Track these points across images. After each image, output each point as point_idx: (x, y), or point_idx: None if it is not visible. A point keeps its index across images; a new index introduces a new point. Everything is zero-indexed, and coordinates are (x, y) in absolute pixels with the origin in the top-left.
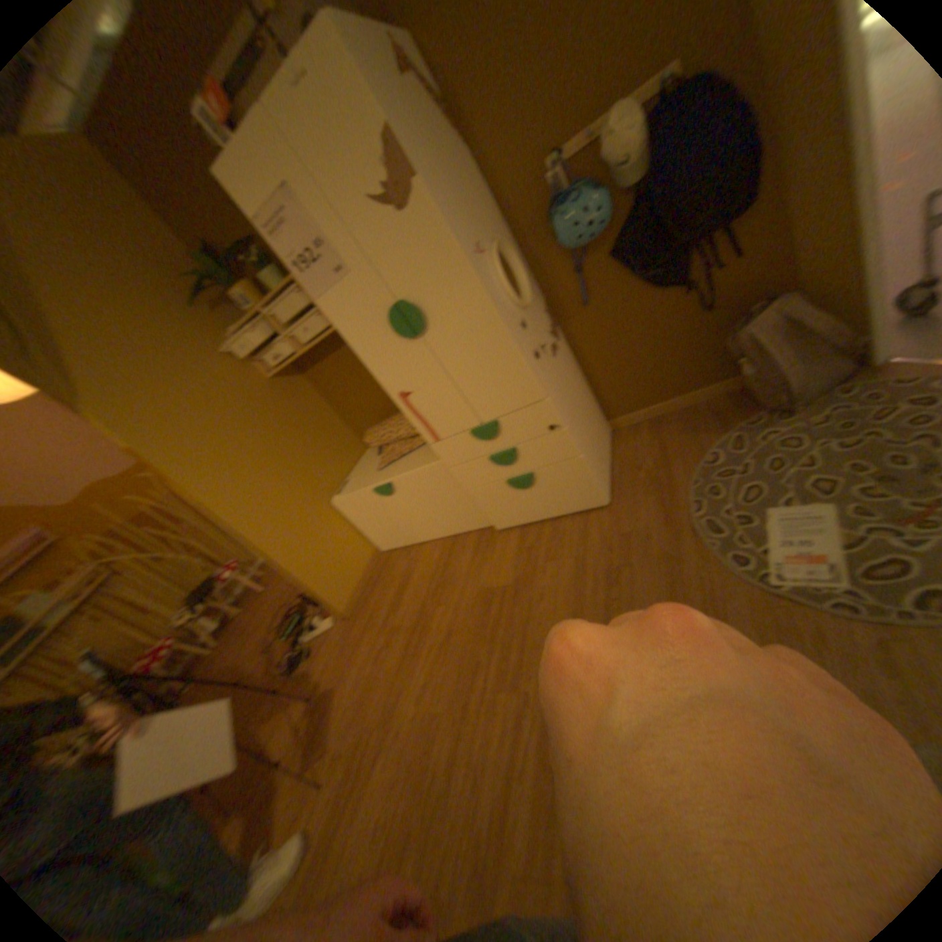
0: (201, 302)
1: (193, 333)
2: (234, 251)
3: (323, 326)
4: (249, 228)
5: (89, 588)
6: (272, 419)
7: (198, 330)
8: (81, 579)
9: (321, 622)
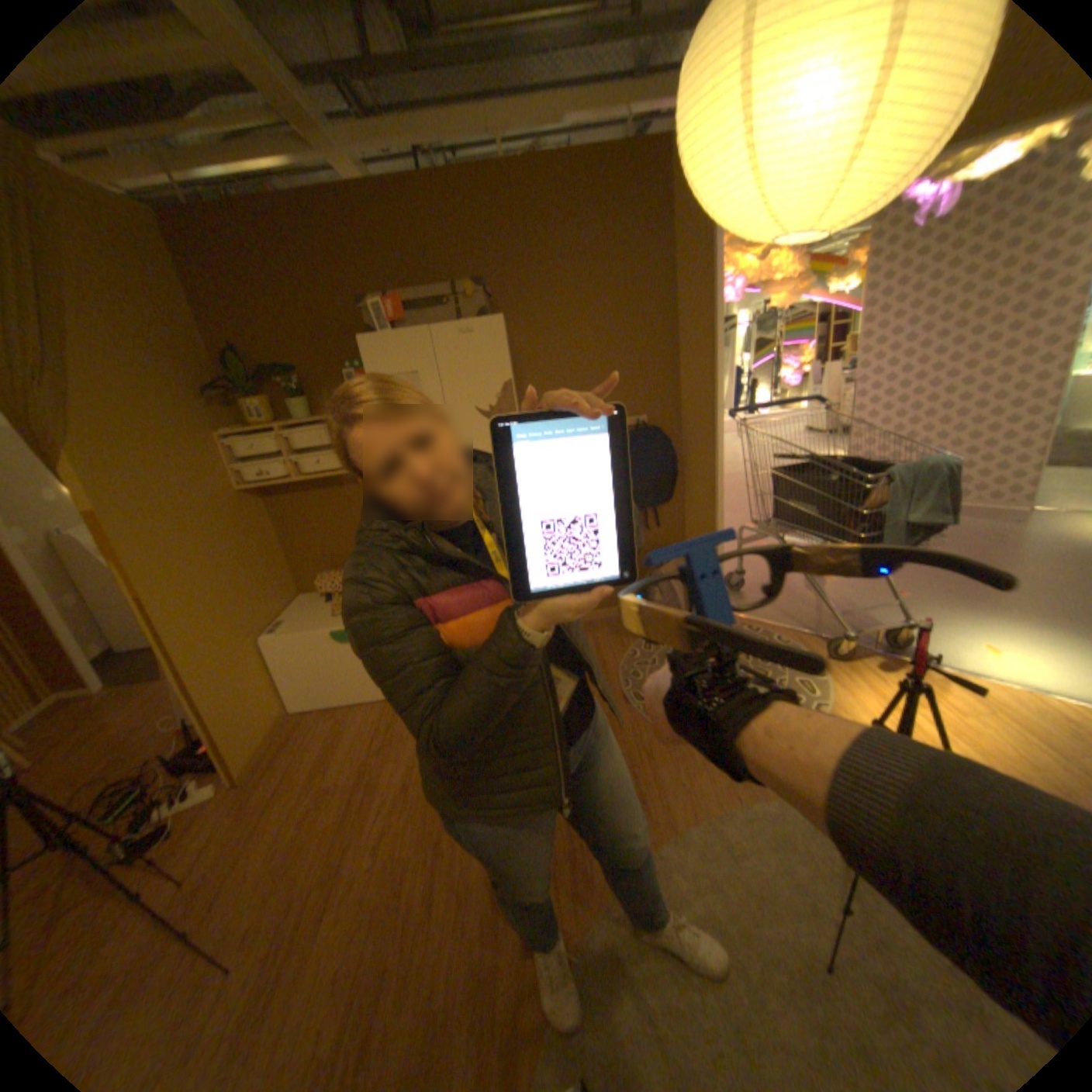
0: (201, 398)
1: (186, 423)
2: (263, 371)
3: (338, 468)
4: (296, 363)
5: None
6: (228, 535)
7: (191, 422)
8: None
9: (189, 796)
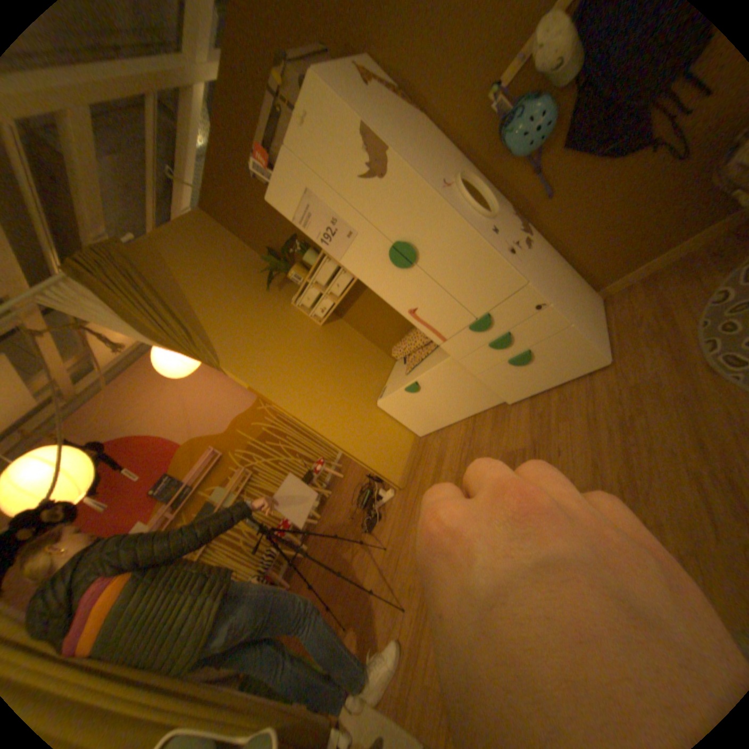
0: (275, 286)
1: (273, 307)
2: (288, 247)
3: (350, 279)
4: (294, 228)
5: (245, 481)
6: (329, 352)
7: (276, 304)
8: (240, 476)
9: (386, 493)
